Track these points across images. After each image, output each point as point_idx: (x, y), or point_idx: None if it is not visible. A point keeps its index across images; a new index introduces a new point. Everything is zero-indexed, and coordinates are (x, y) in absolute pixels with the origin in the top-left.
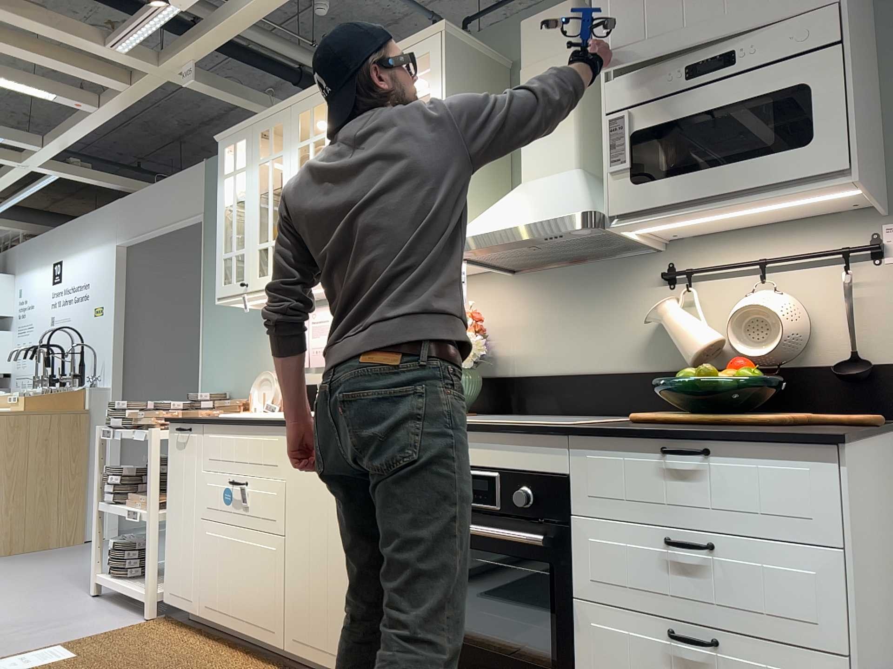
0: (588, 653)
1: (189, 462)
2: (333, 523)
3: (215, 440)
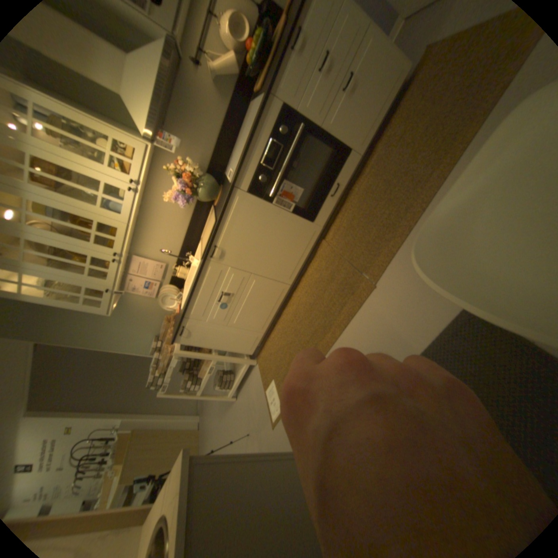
0: (337, 130)
1: (200, 329)
2: (257, 240)
3: (196, 309)
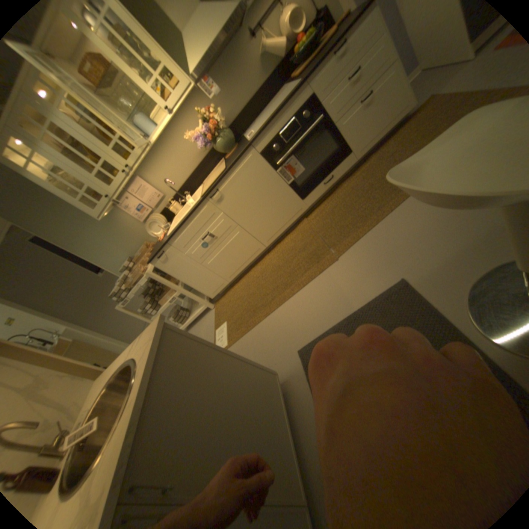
0: (346, 131)
1: (177, 259)
2: (253, 198)
3: (180, 239)
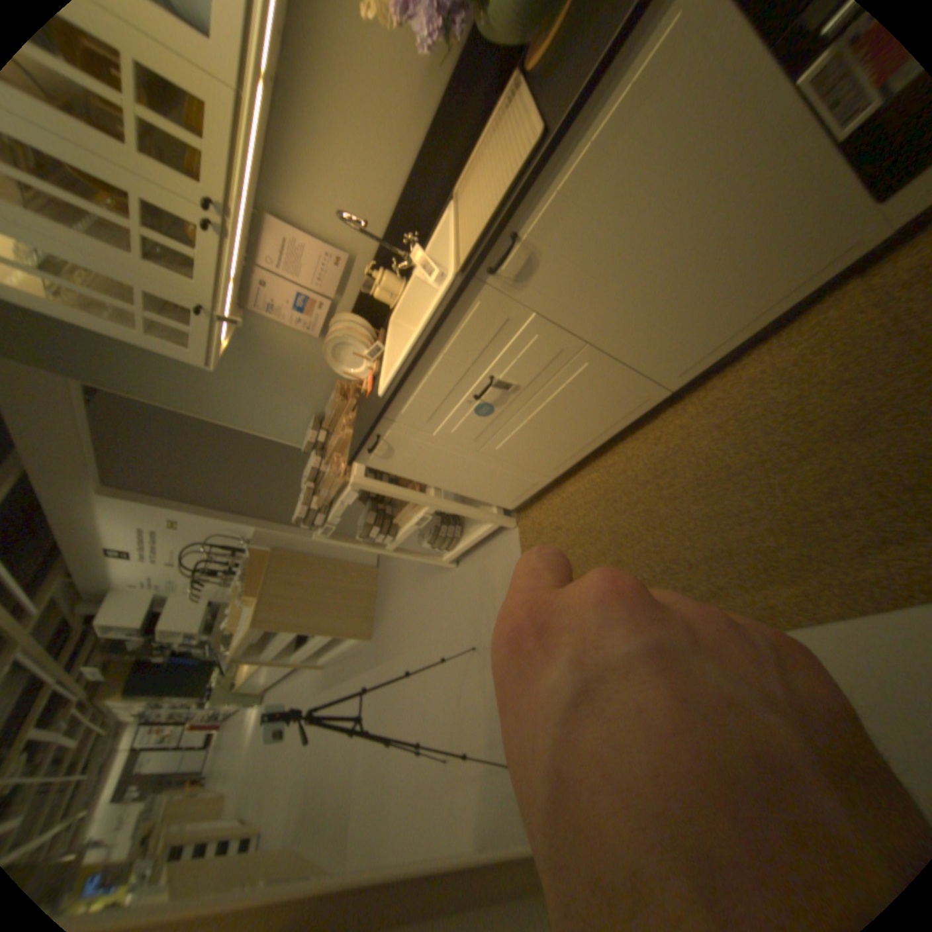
0: None
1: (414, 447)
2: (652, 243)
3: (414, 405)
